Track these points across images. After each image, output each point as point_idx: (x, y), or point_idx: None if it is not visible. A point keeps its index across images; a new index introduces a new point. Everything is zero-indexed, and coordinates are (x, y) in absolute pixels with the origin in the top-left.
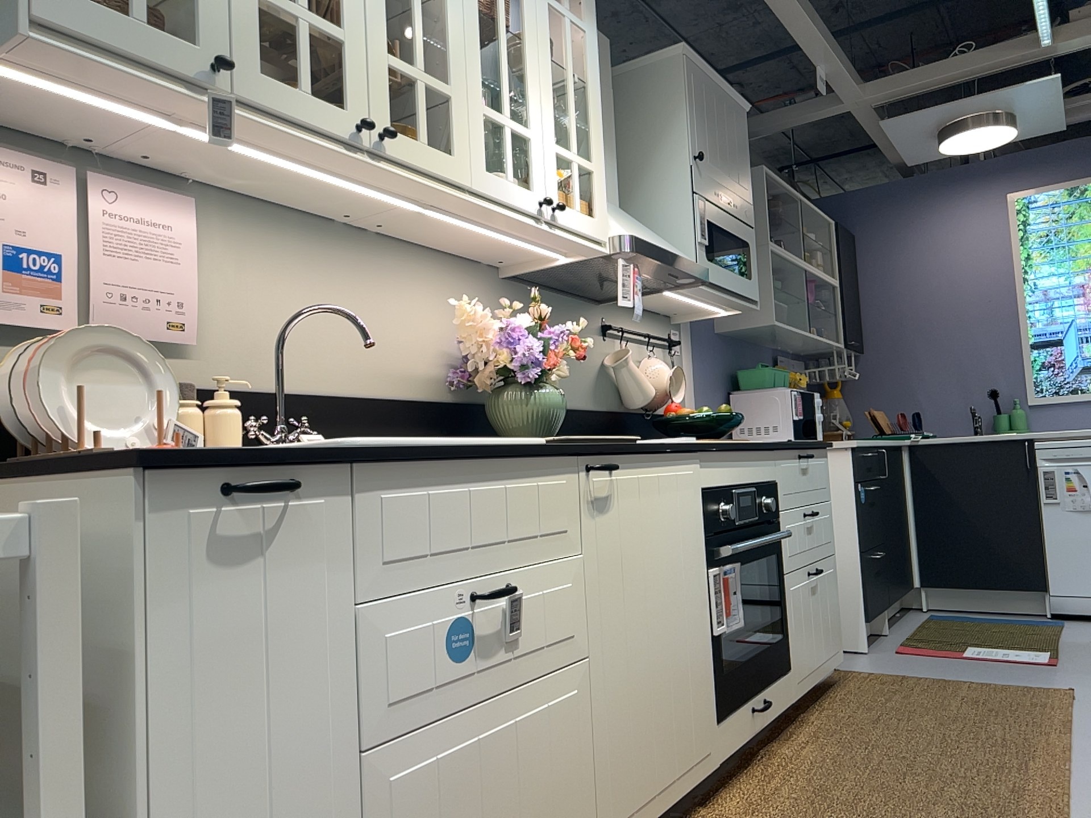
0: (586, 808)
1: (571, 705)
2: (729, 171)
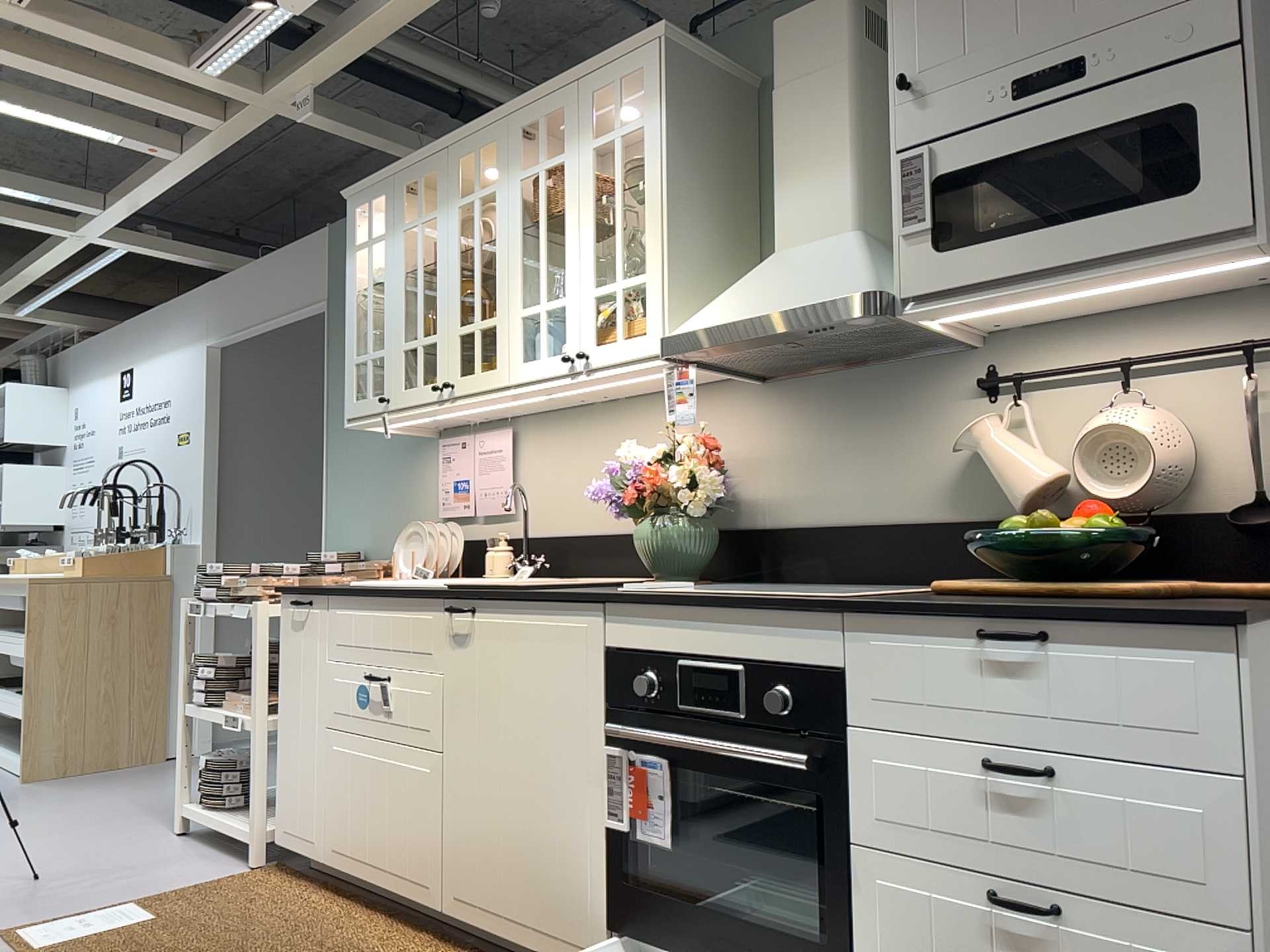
0: (432, 859)
1: (424, 777)
2: (1063, 5)
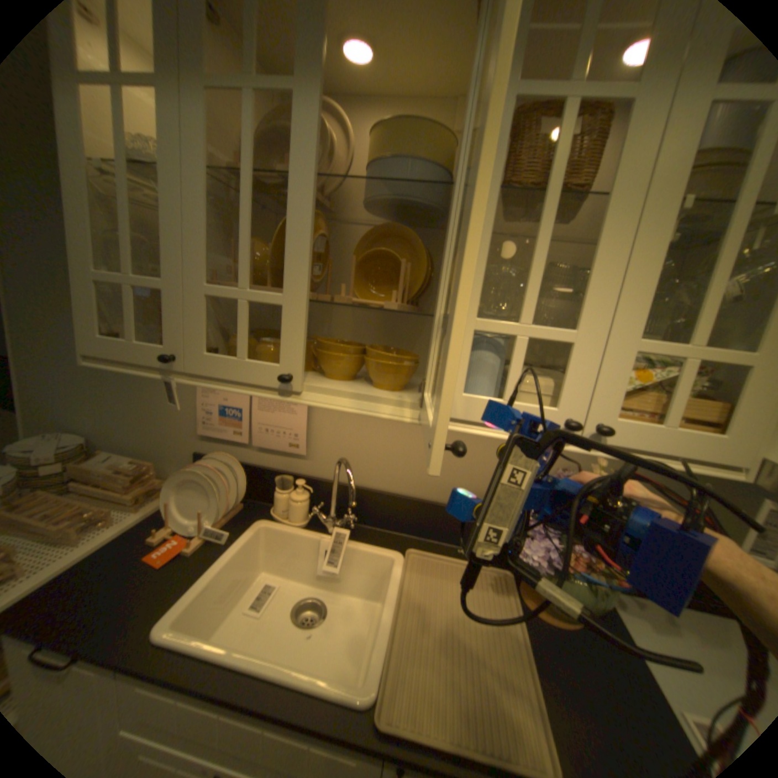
0: None
1: None
2: None
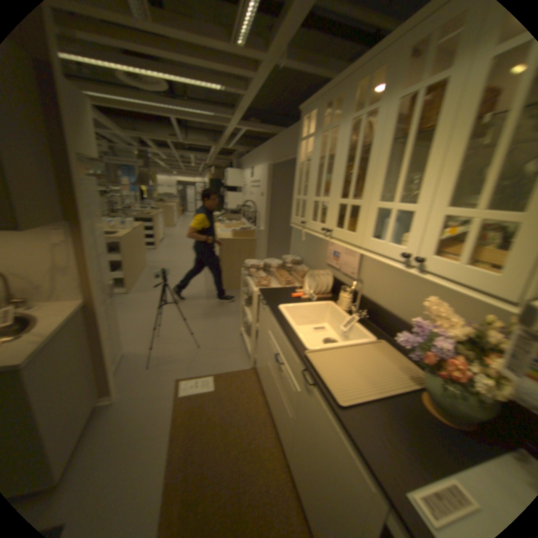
0: (289, 448)
1: (290, 418)
2: None
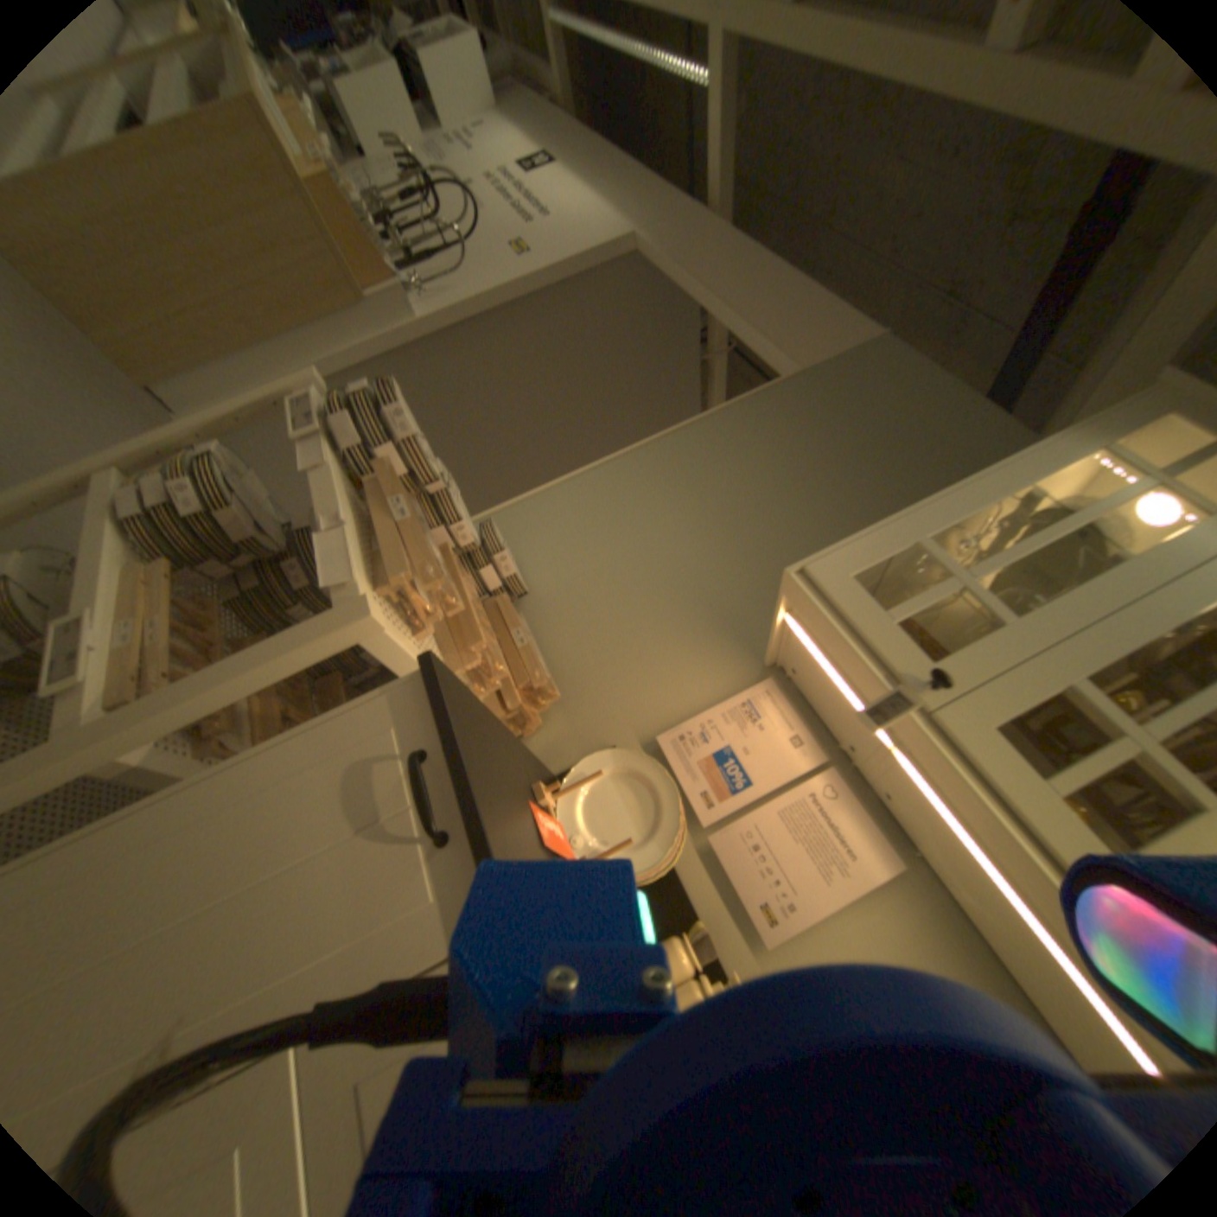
0: None
1: None
2: None
